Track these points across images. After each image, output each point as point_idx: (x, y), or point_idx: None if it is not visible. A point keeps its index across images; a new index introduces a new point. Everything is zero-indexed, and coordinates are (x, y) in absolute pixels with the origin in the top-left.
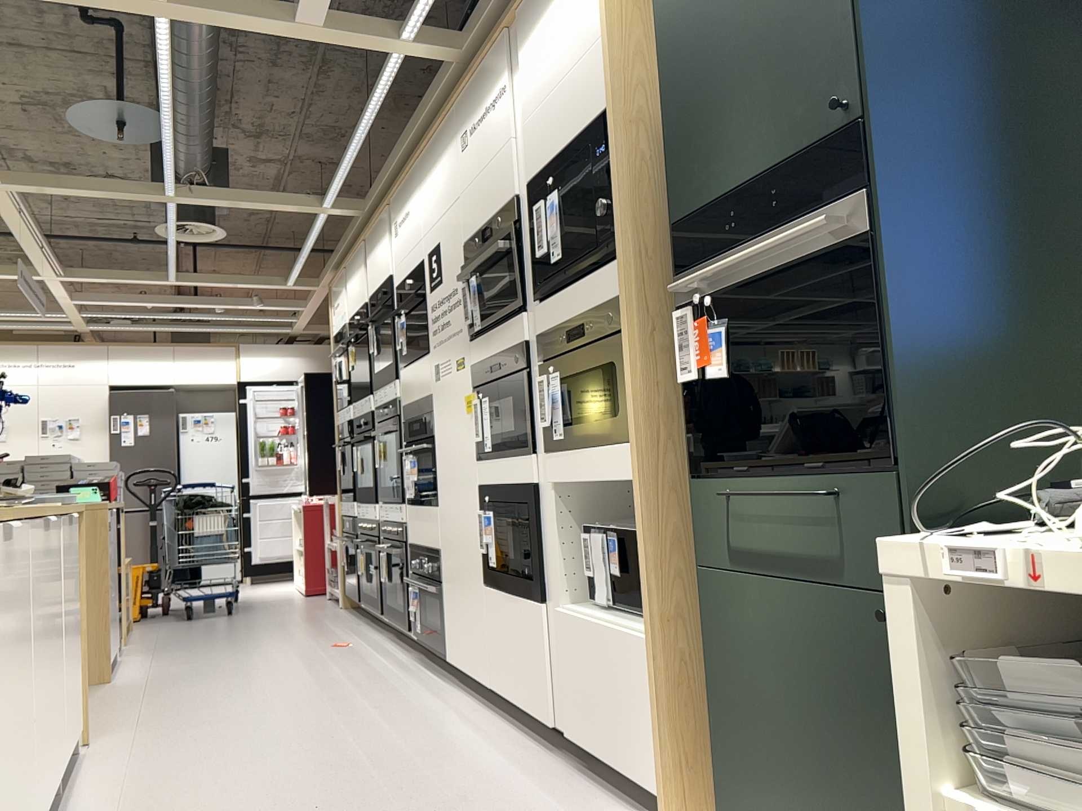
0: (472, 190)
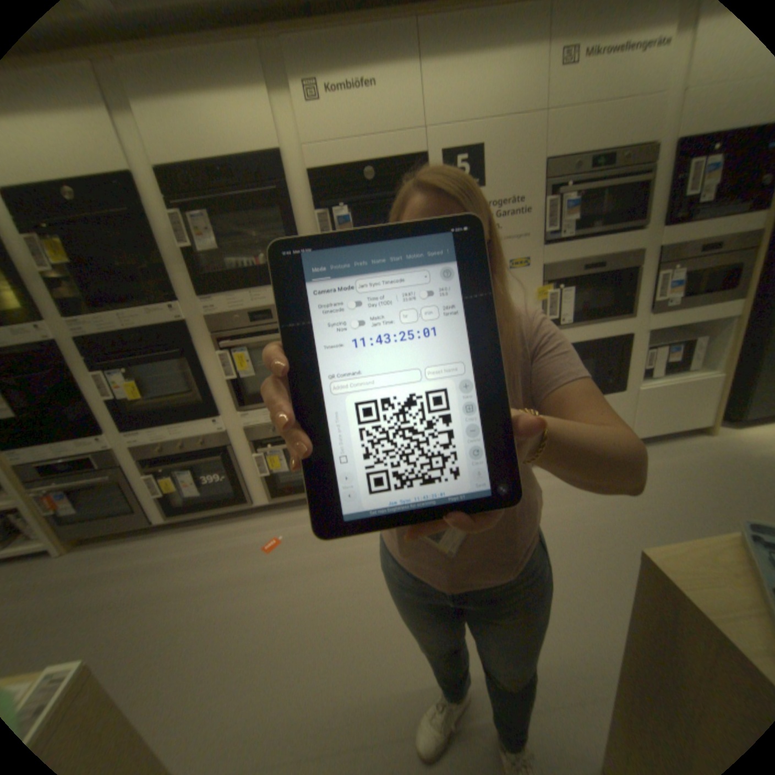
0: (577, 114)
